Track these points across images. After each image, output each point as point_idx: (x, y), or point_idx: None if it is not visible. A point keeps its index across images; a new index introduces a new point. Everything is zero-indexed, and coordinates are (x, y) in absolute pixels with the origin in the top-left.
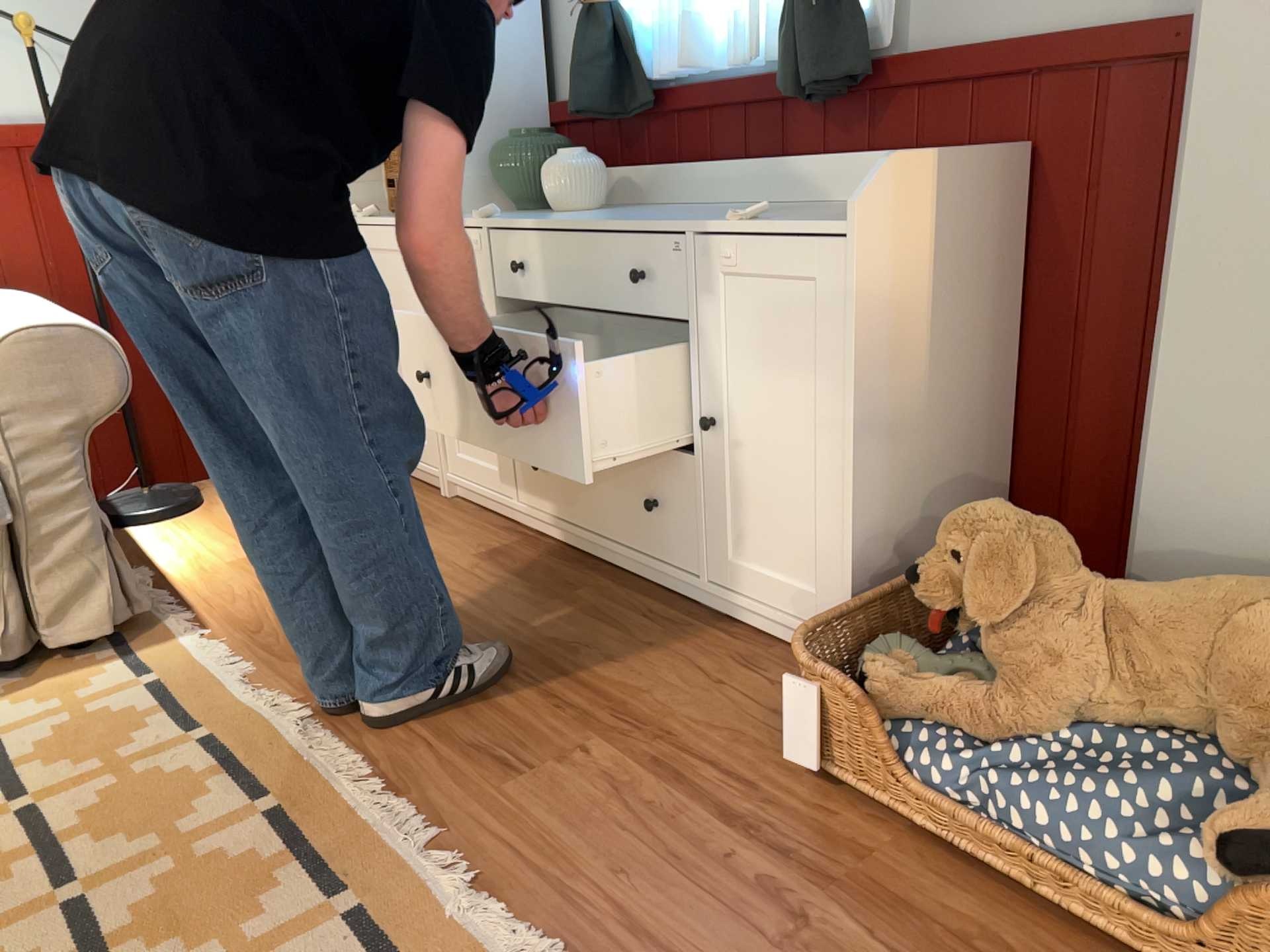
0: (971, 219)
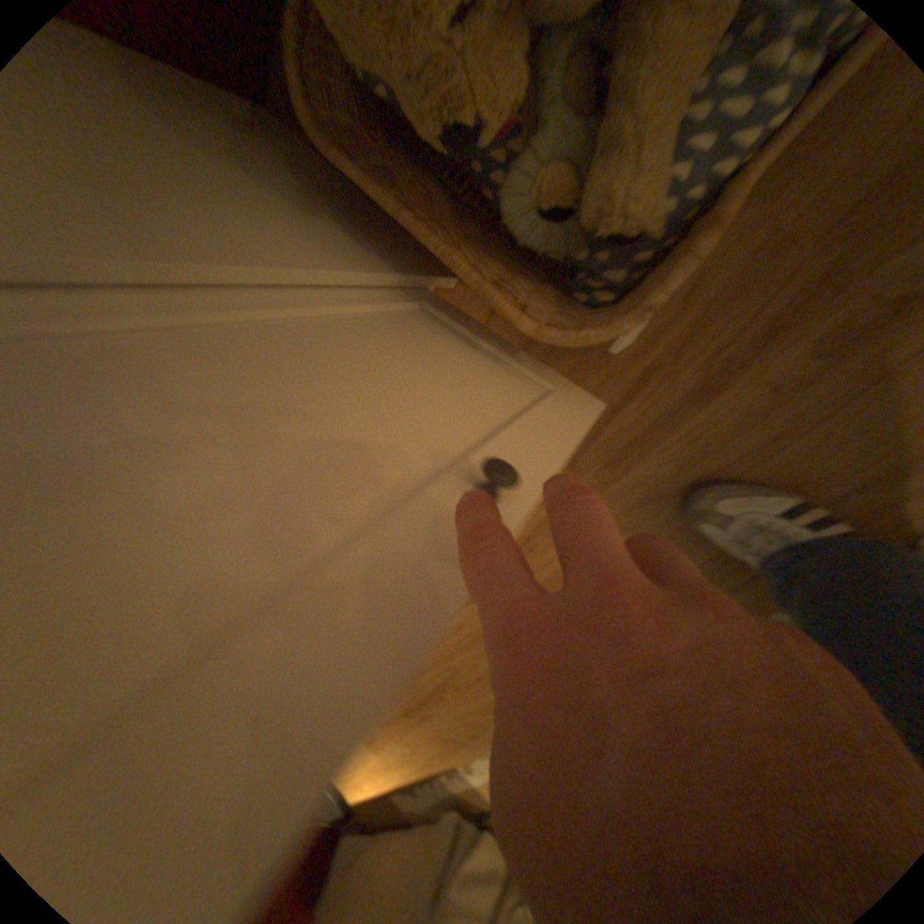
0: None
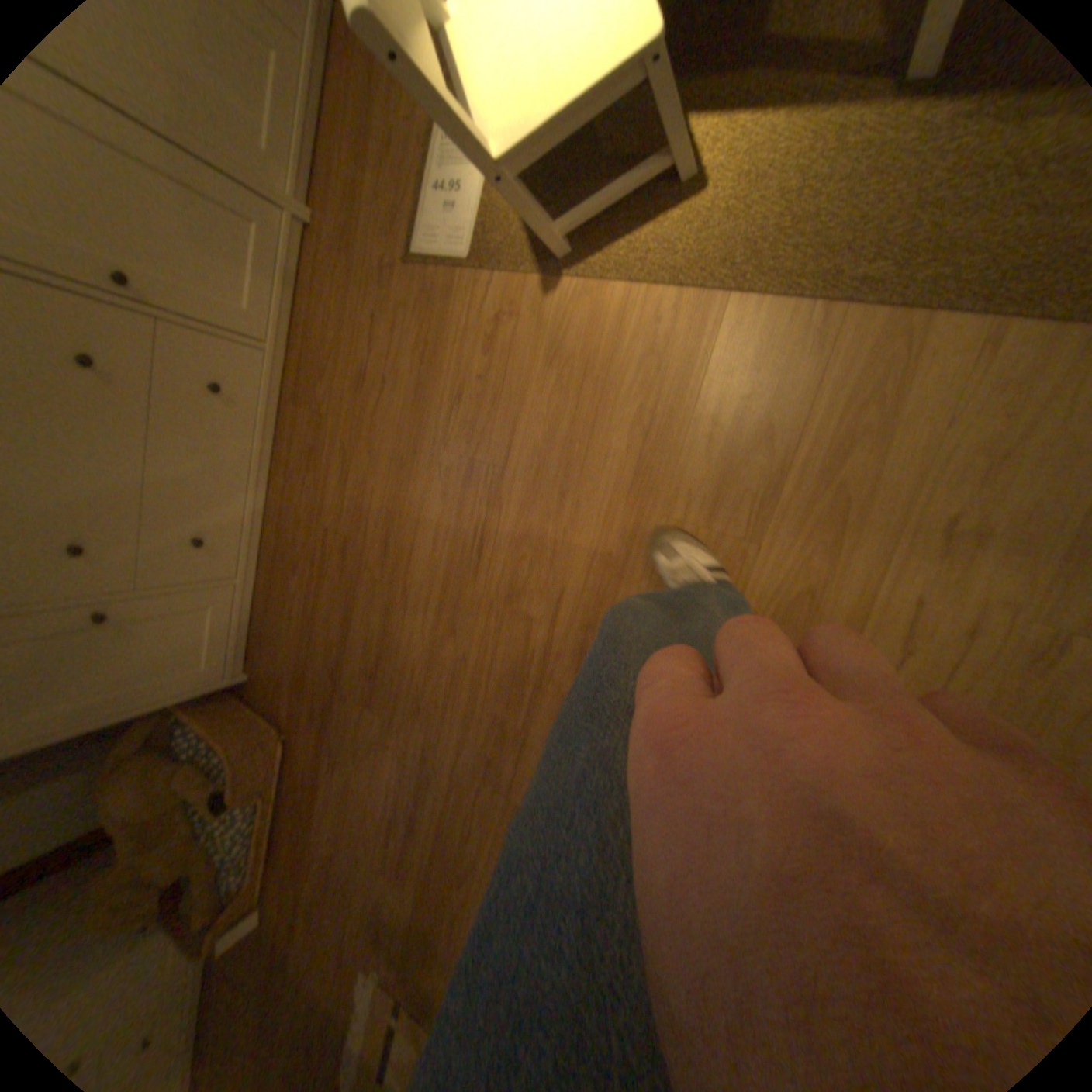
0: None
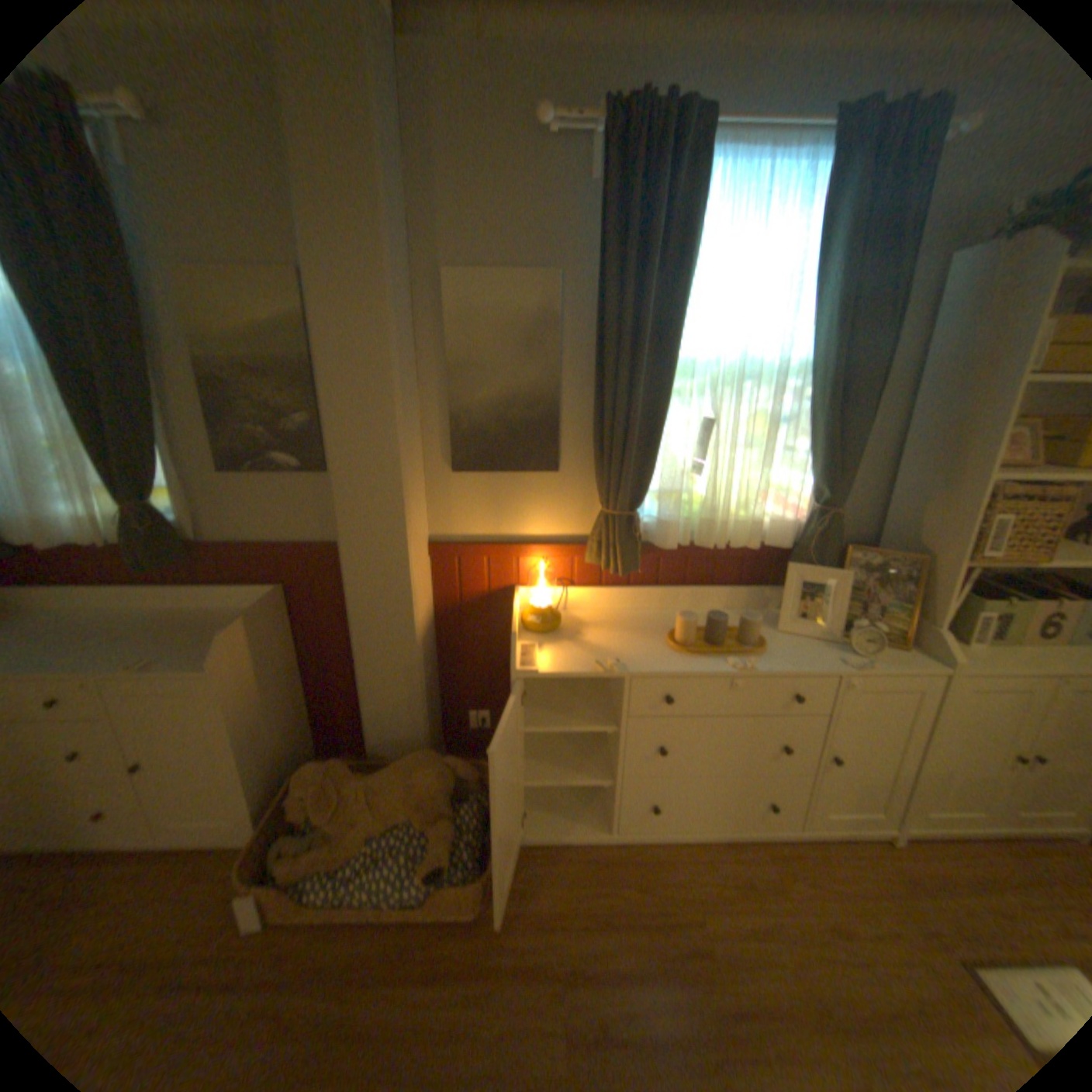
0: (265, 631)
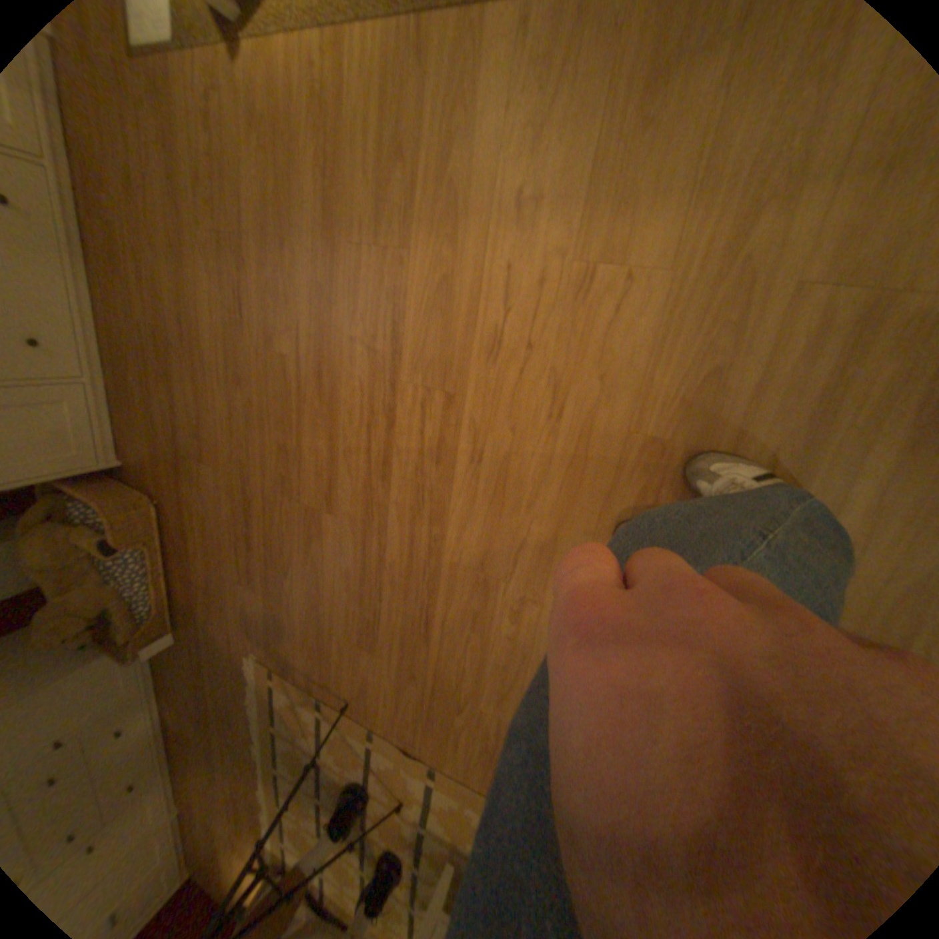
0: None
